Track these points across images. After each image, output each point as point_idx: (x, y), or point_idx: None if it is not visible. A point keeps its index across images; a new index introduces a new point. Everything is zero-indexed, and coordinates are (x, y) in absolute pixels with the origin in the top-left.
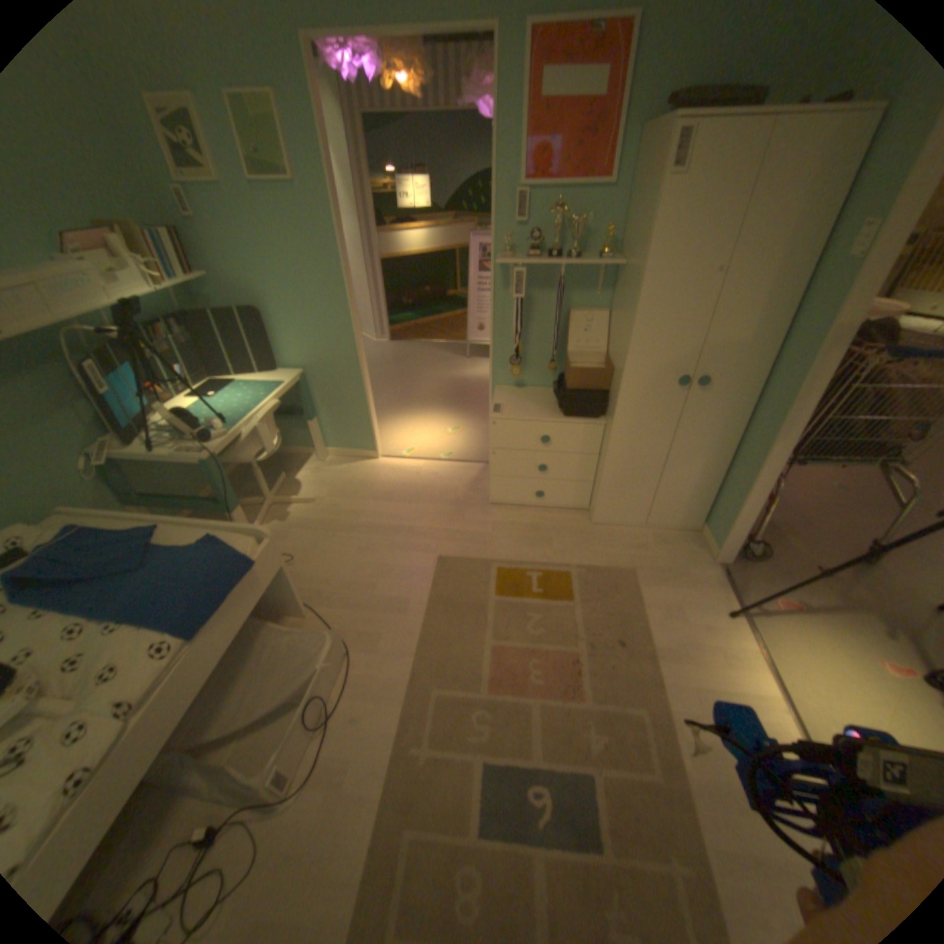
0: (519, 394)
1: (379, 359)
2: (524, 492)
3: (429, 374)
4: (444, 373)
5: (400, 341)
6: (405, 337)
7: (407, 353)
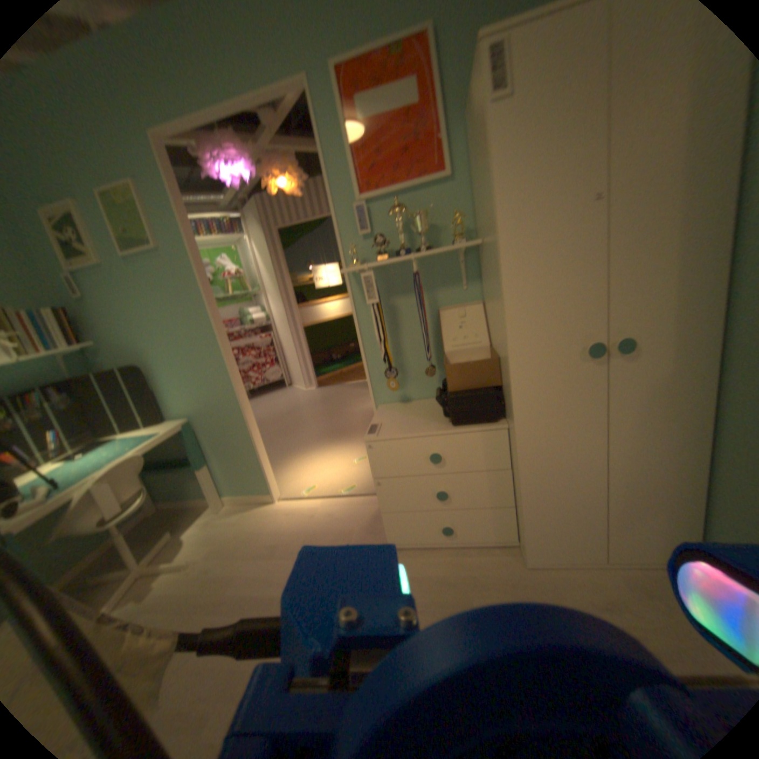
0: (403, 408)
1: (305, 401)
2: (428, 529)
3: (346, 408)
4: (359, 405)
5: (326, 385)
6: (331, 381)
7: (330, 393)
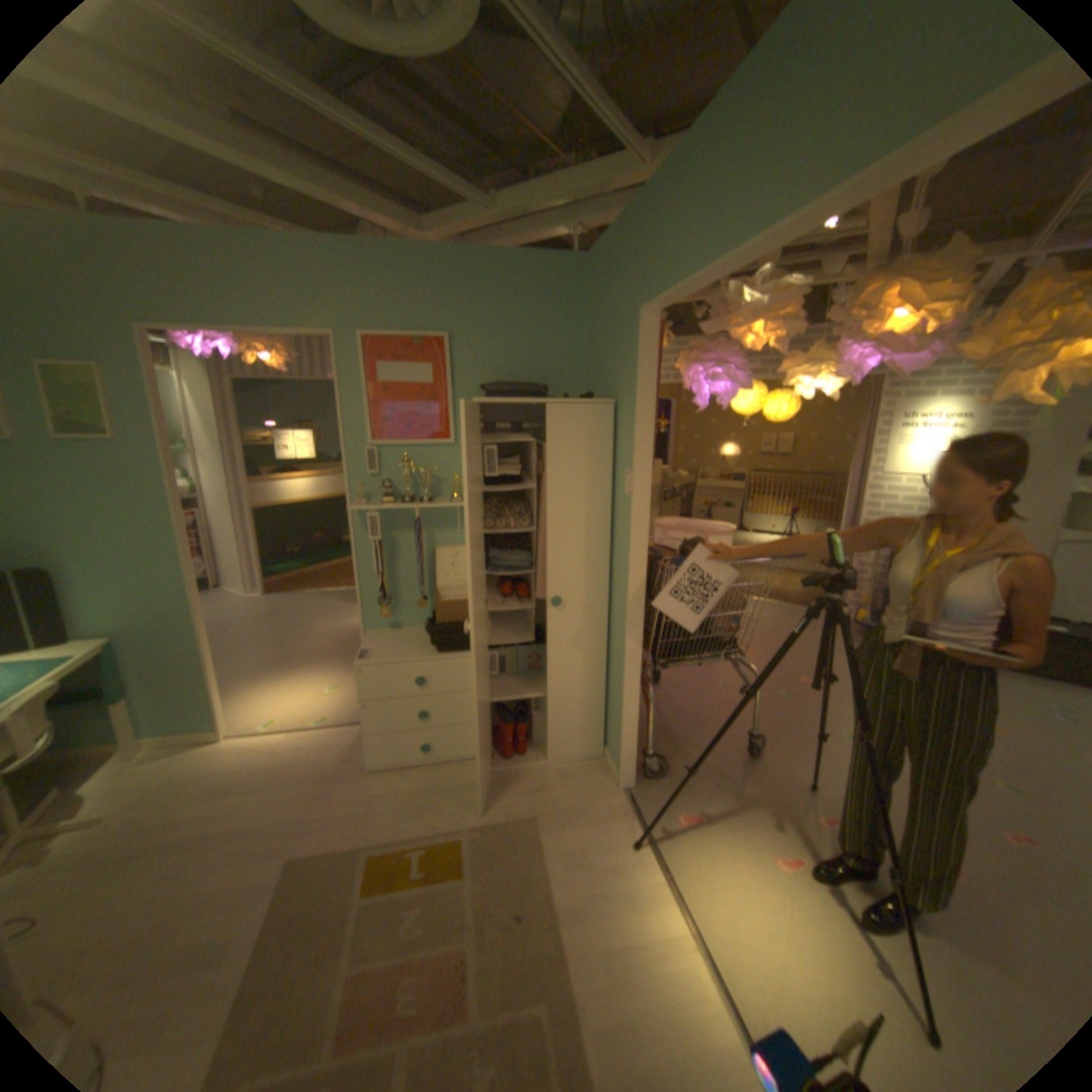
0: (393, 636)
1: (246, 617)
2: (407, 750)
3: (310, 628)
4: (329, 625)
5: (278, 594)
6: (285, 589)
7: (285, 606)
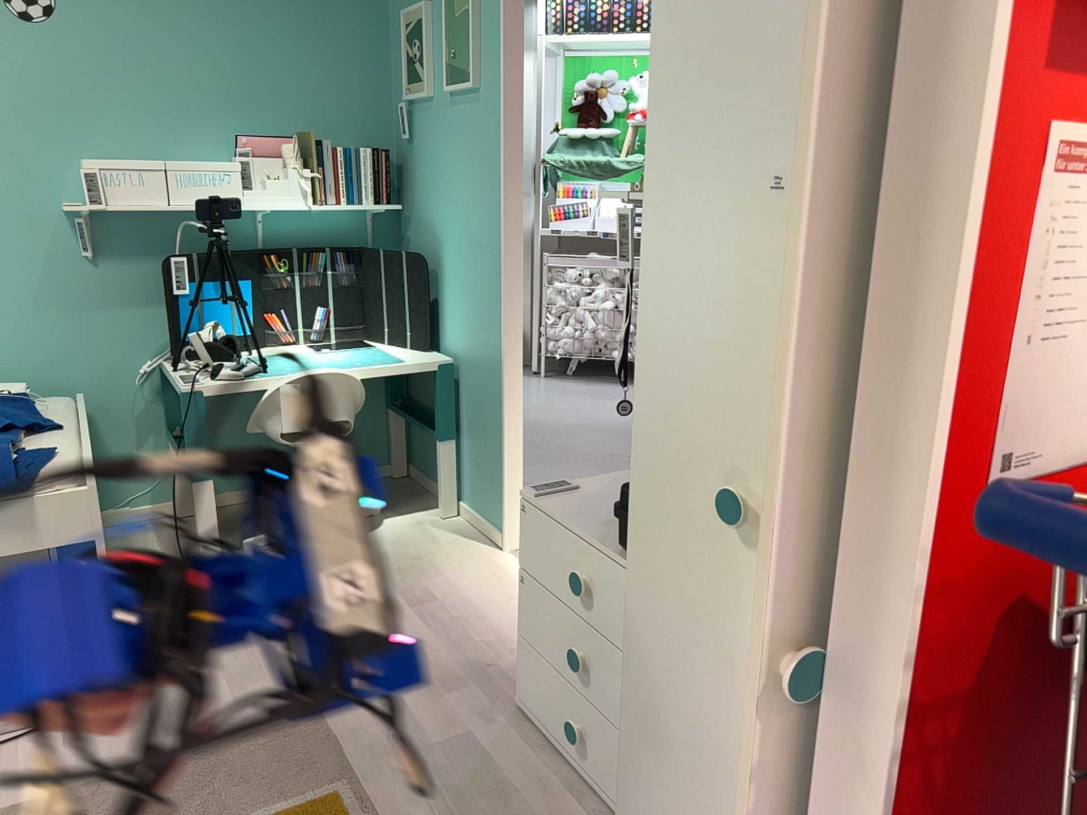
0: None
1: None
2: (559, 714)
3: None
4: None
5: None
6: None
7: None
